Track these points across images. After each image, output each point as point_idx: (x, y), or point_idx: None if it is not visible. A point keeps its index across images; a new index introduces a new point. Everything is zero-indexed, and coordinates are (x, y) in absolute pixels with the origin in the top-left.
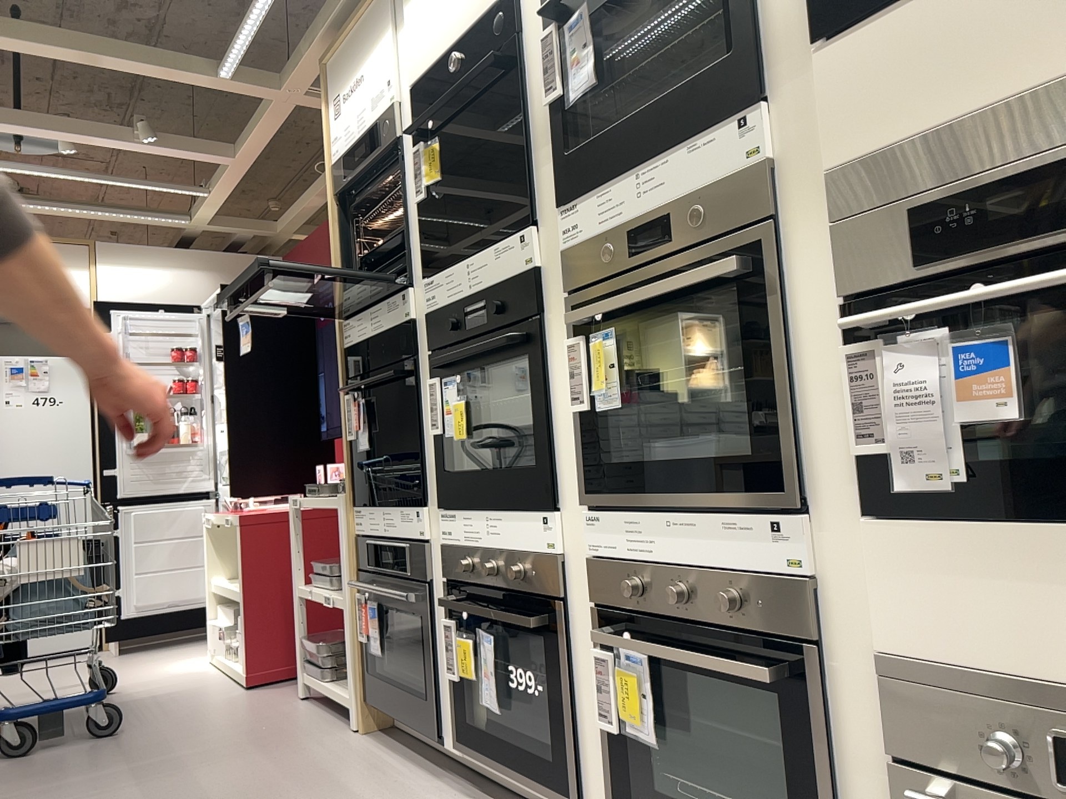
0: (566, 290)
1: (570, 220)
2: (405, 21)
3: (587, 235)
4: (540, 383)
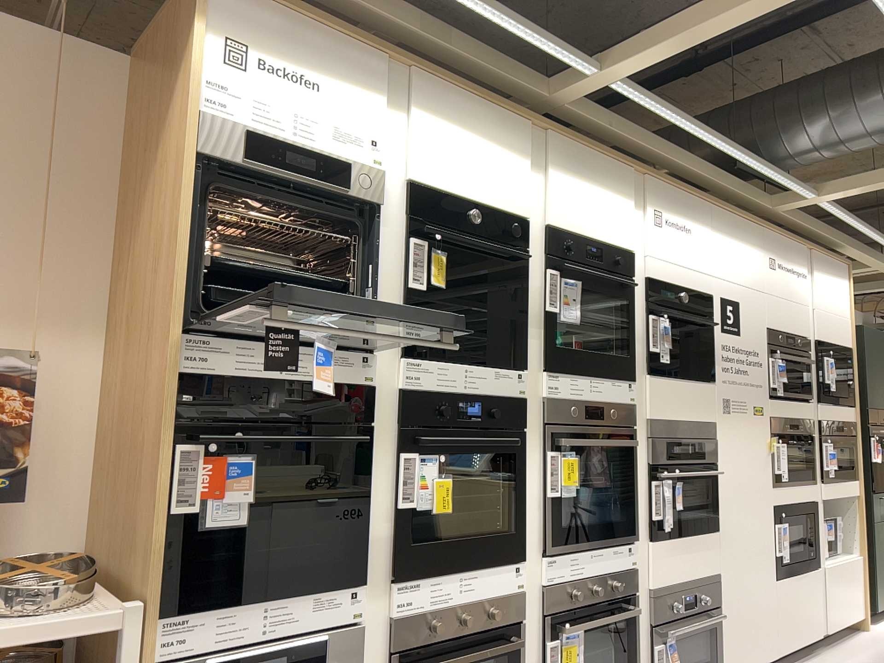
0: (541, 418)
1: (551, 381)
2: (417, 127)
3: (560, 395)
4: (521, 470)
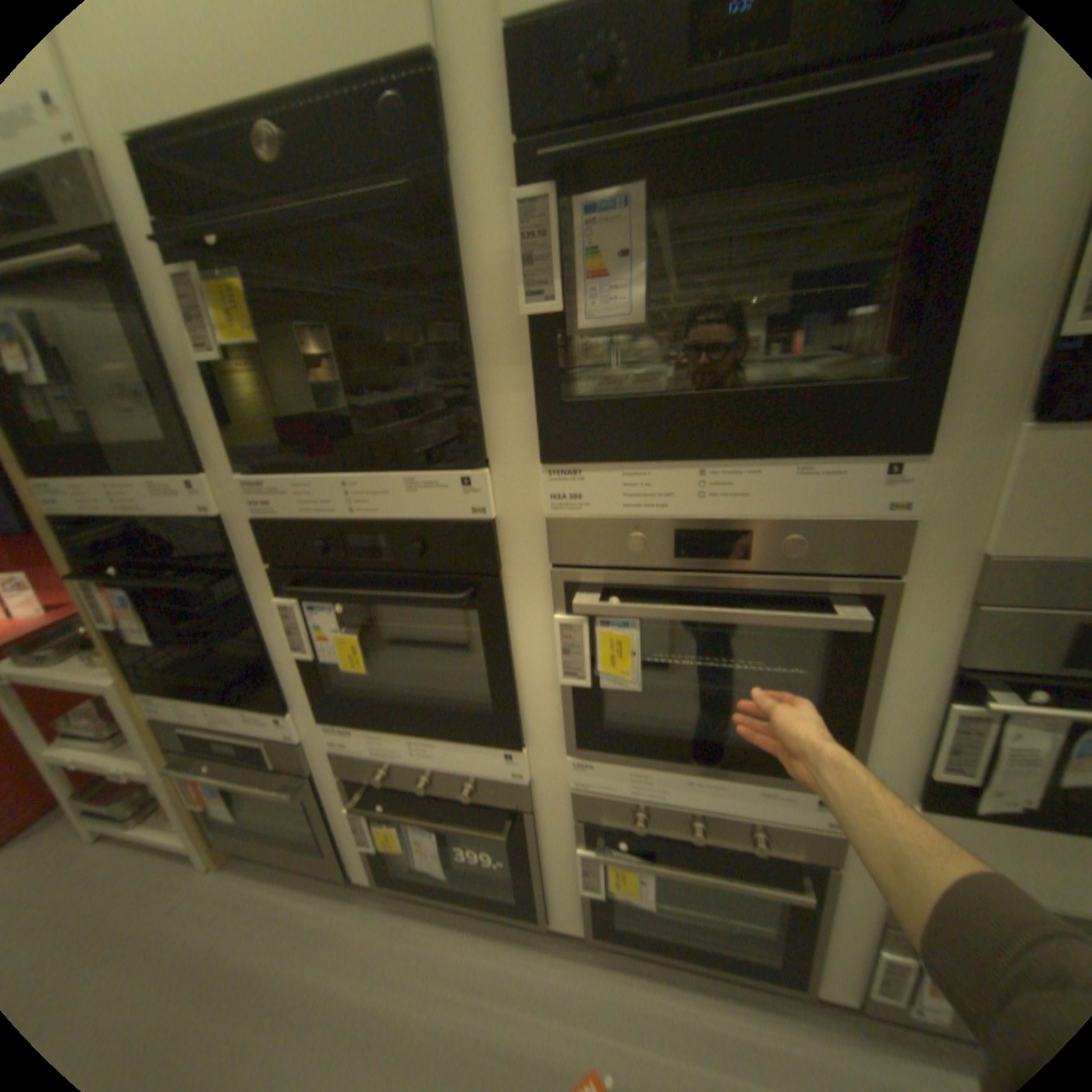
0: (552, 560)
1: (570, 487)
2: None
3: (603, 514)
4: (503, 645)
